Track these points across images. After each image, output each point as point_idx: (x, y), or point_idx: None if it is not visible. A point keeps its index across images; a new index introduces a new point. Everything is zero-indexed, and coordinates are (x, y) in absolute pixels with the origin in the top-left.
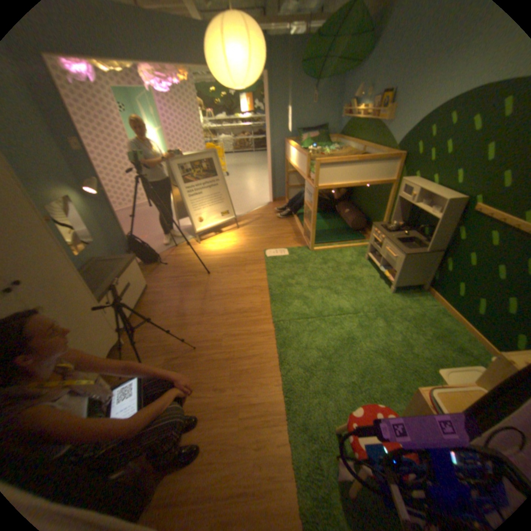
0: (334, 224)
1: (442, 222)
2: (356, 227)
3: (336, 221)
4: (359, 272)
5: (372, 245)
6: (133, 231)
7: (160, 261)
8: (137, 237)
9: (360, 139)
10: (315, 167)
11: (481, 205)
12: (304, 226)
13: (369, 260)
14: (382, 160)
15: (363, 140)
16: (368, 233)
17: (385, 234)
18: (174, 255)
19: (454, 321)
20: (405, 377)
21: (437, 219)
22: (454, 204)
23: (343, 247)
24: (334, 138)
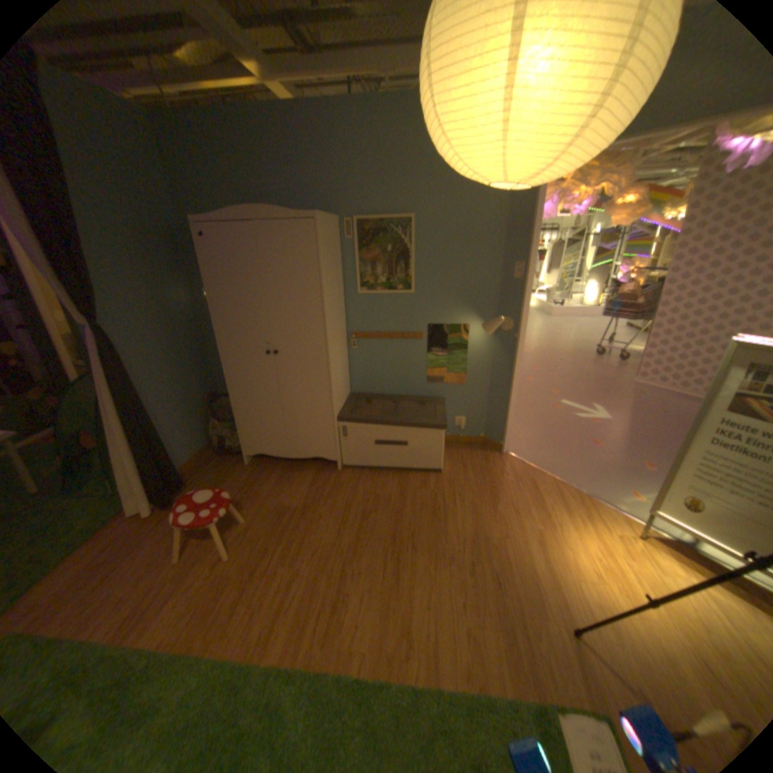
0: None
1: None
2: None
3: None
4: None
5: None
6: (615, 426)
7: (513, 474)
8: (594, 435)
9: None
10: None
11: None
12: None
13: None
14: None
15: None
16: None
17: None
18: (538, 489)
19: None
20: None
21: None
22: None
23: None
24: None
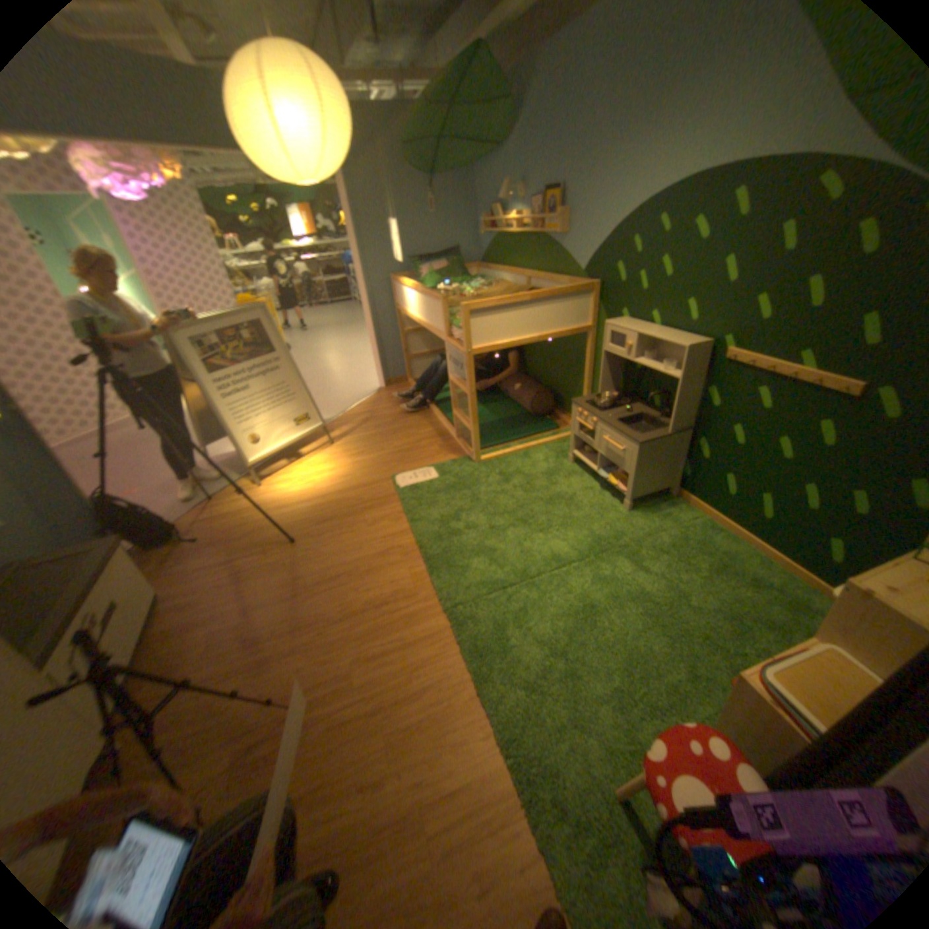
0: (502, 411)
1: (679, 384)
2: (540, 411)
3: (503, 404)
4: (565, 484)
5: (576, 436)
6: (101, 484)
7: (179, 537)
8: (113, 495)
9: (518, 267)
10: (458, 317)
11: (734, 350)
12: (452, 421)
13: (575, 461)
14: (564, 297)
15: (523, 268)
16: (561, 418)
17: (597, 416)
18: (208, 518)
19: (730, 537)
20: (693, 653)
21: (669, 380)
22: (692, 353)
23: (528, 446)
24: (473, 268)
